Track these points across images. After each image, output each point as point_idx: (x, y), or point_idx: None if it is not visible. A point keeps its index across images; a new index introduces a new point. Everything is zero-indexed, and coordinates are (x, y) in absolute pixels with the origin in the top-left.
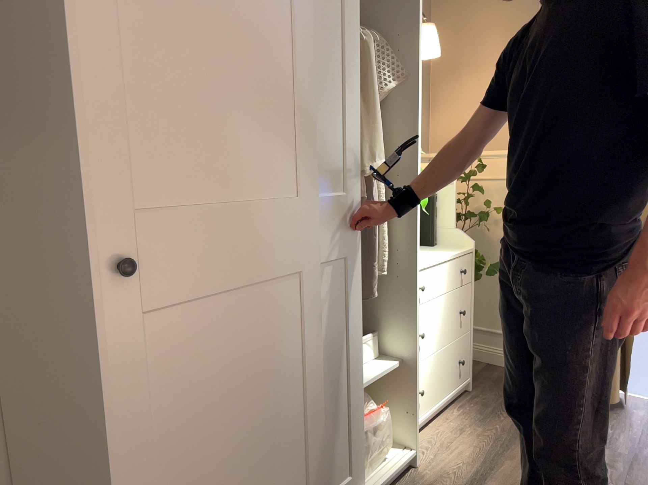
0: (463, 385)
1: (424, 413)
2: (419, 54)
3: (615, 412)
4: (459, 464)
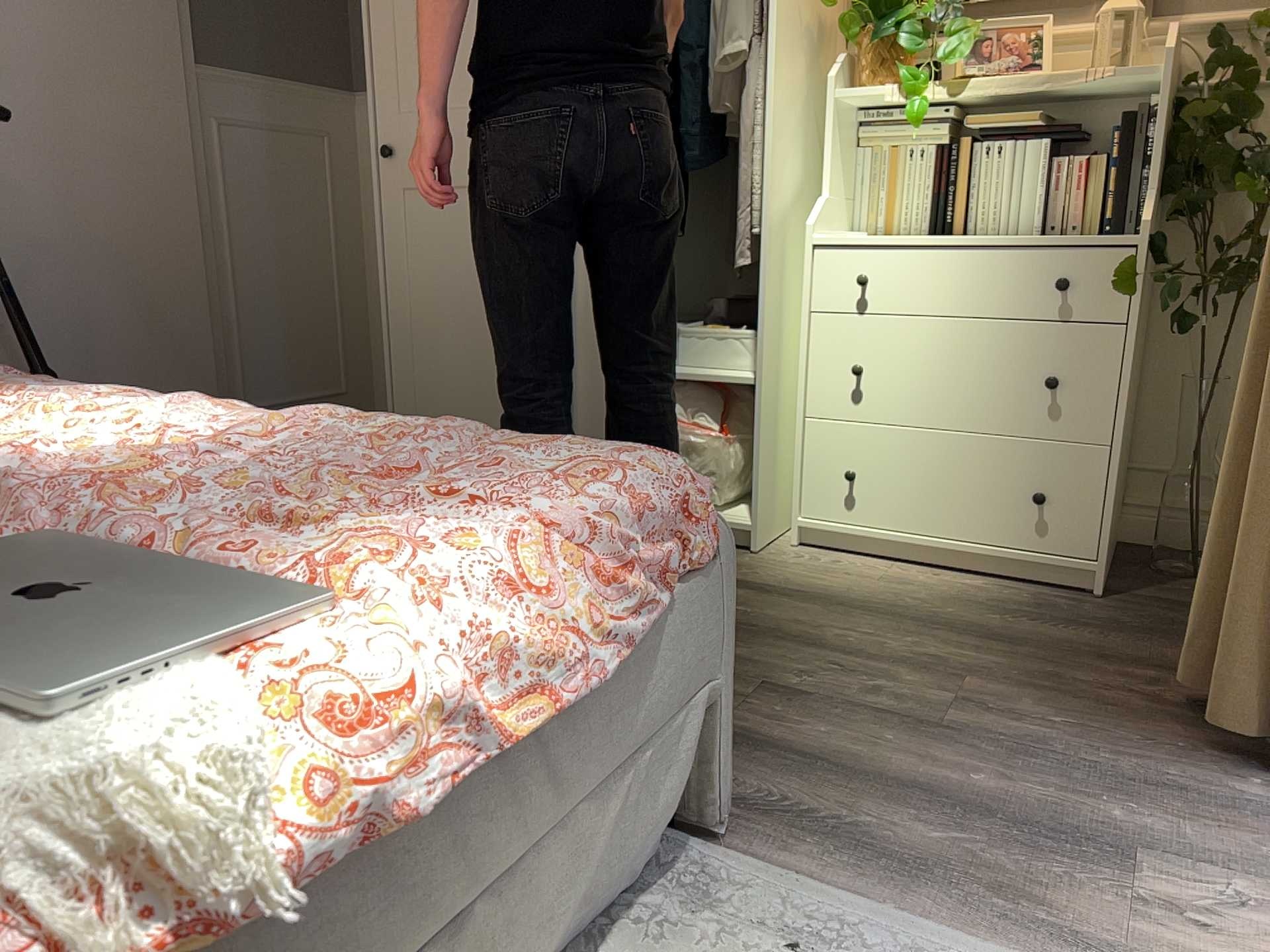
0: (1050, 557)
1: (873, 526)
2: None
3: (1214, 760)
4: (784, 578)
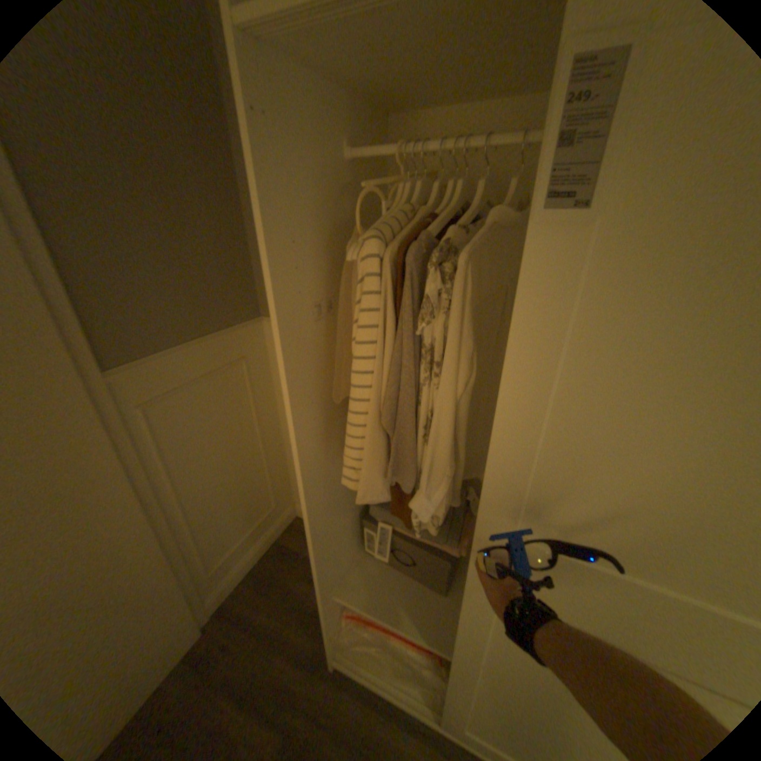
0: None
1: None
2: None
3: None
4: None
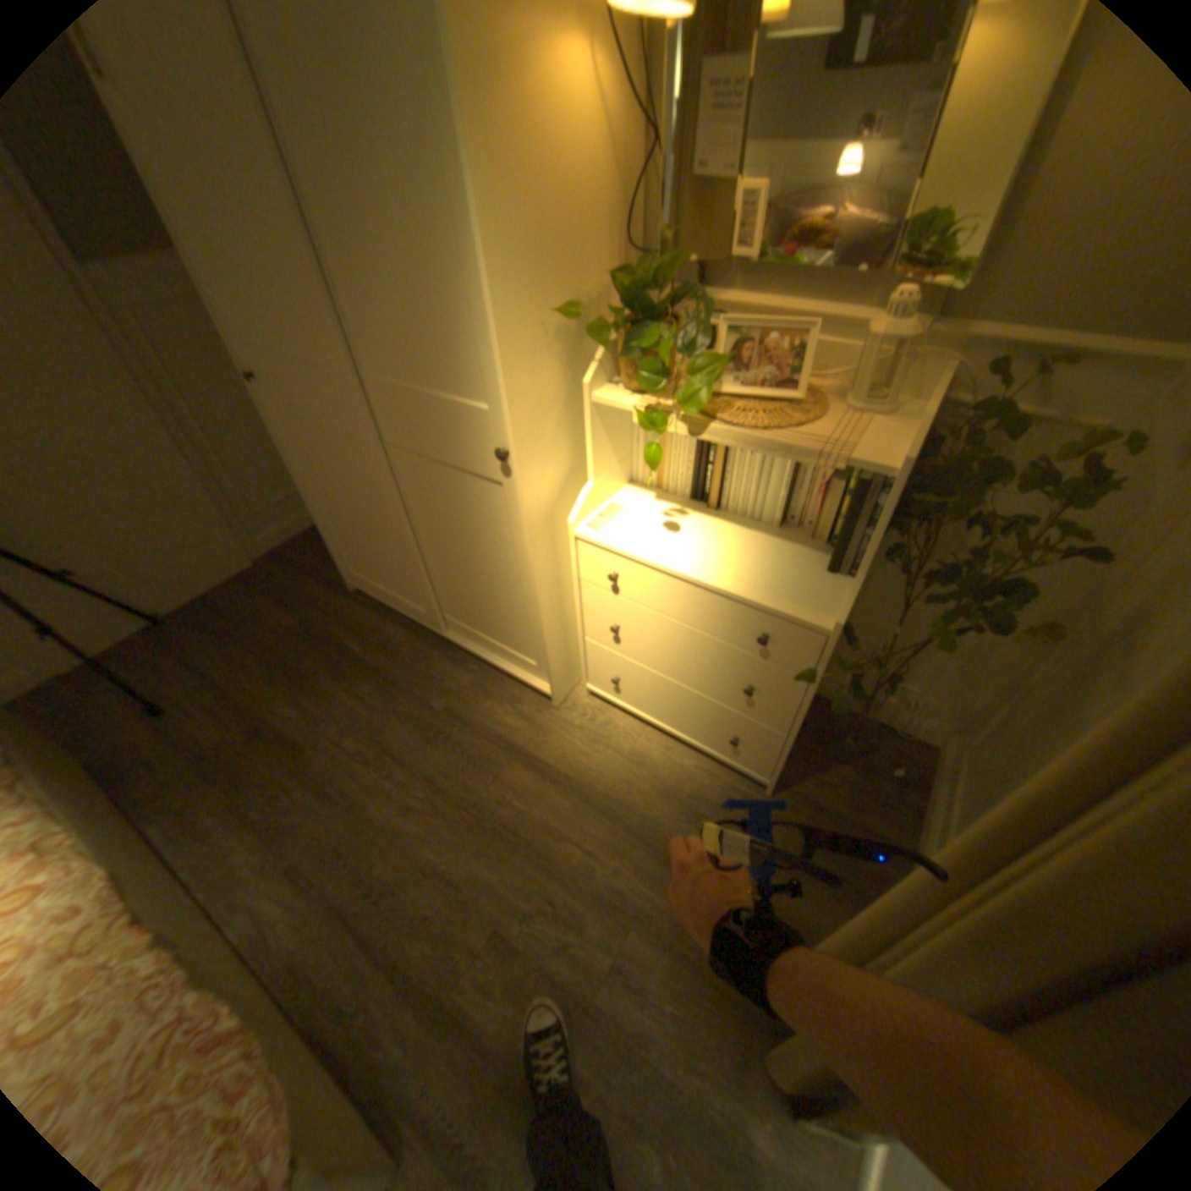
0: (738, 768)
1: (630, 707)
2: (468, 146)
3: (754, 1070)
4: (562, 750)
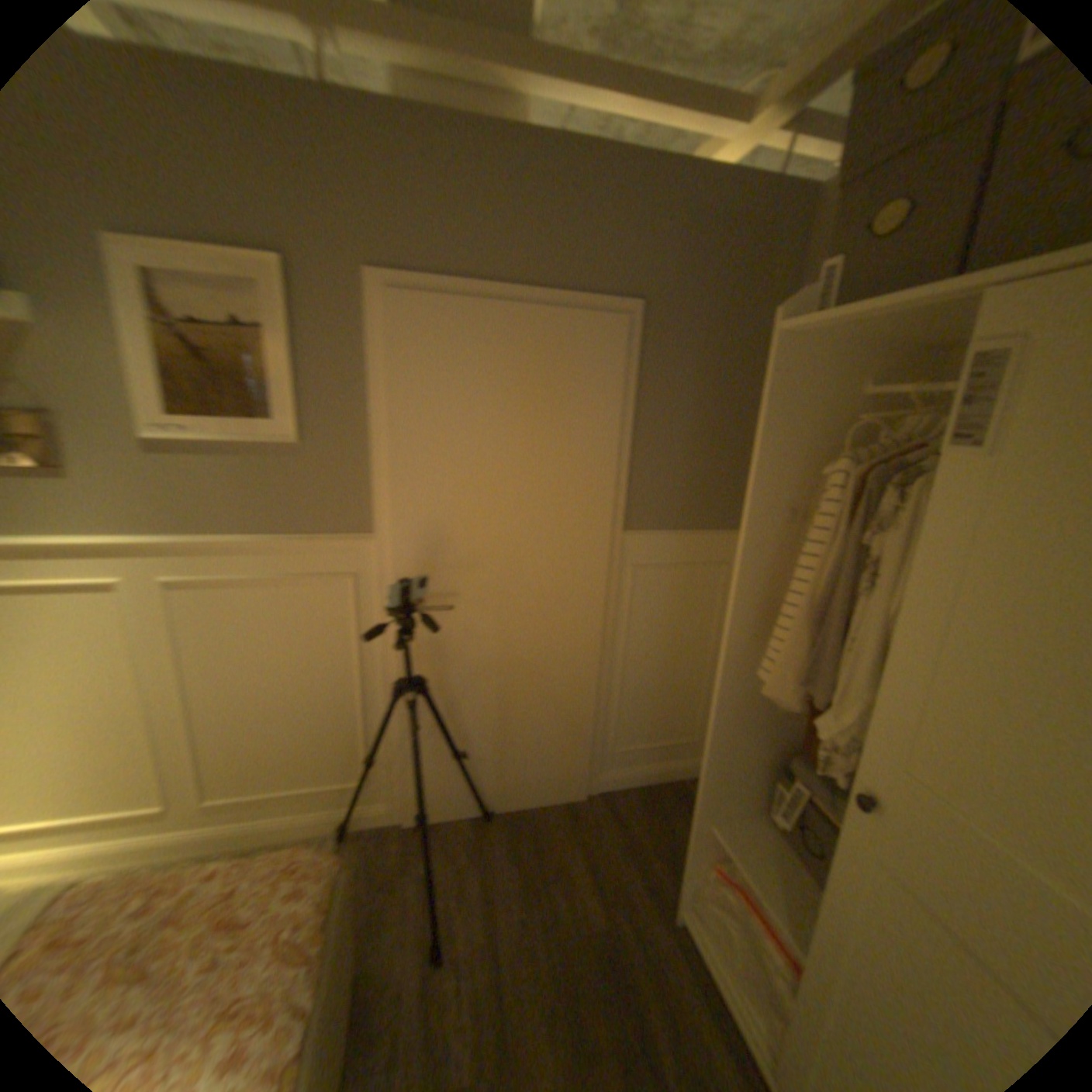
0: None
1: None
2: None
3: None
4: None
